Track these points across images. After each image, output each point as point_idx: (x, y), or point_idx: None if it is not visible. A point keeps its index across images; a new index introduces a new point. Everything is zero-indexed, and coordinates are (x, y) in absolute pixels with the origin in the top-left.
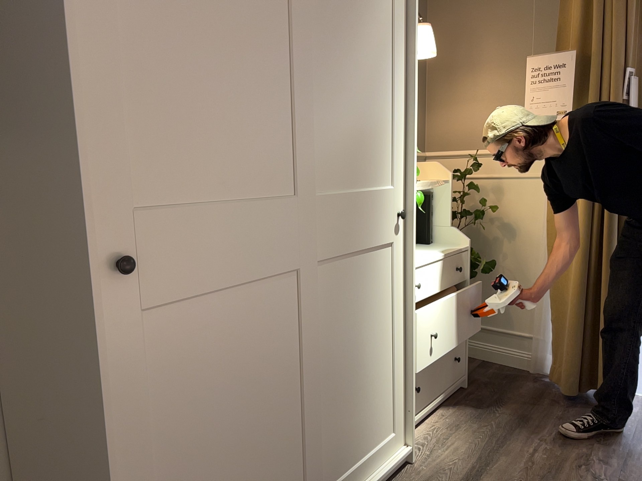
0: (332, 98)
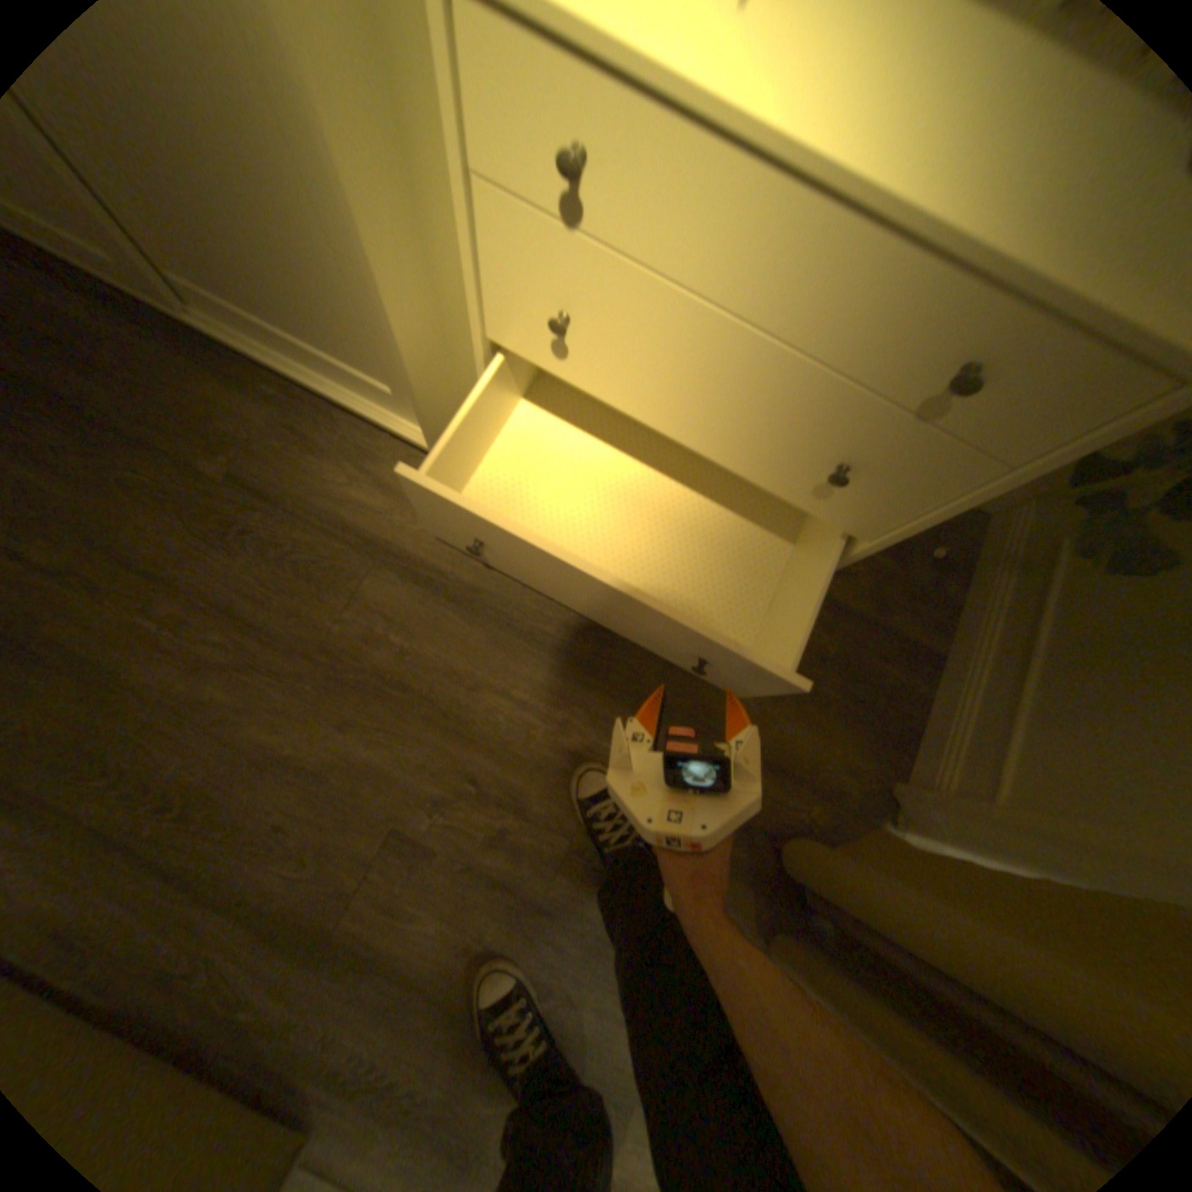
0: None
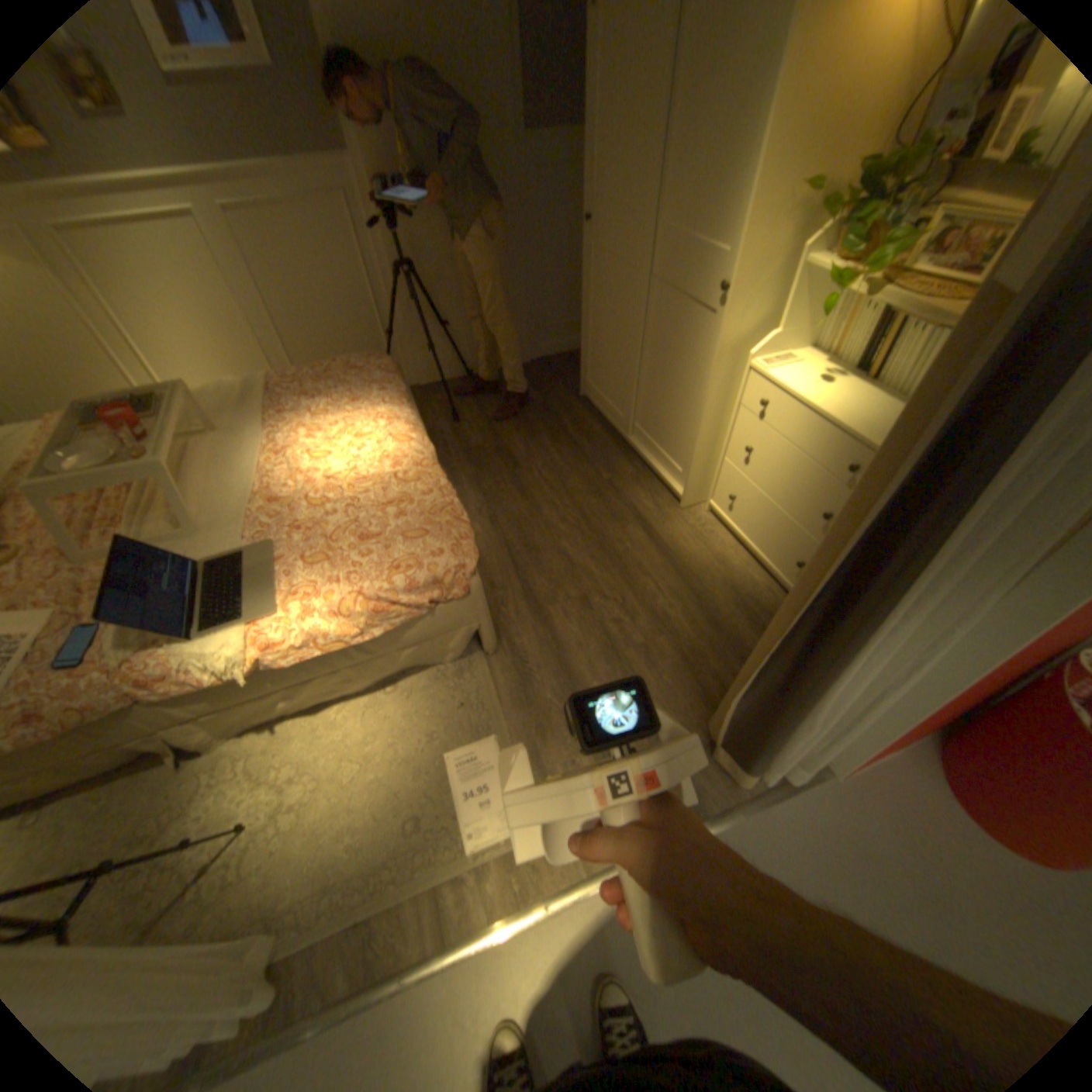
0: (690, 116)
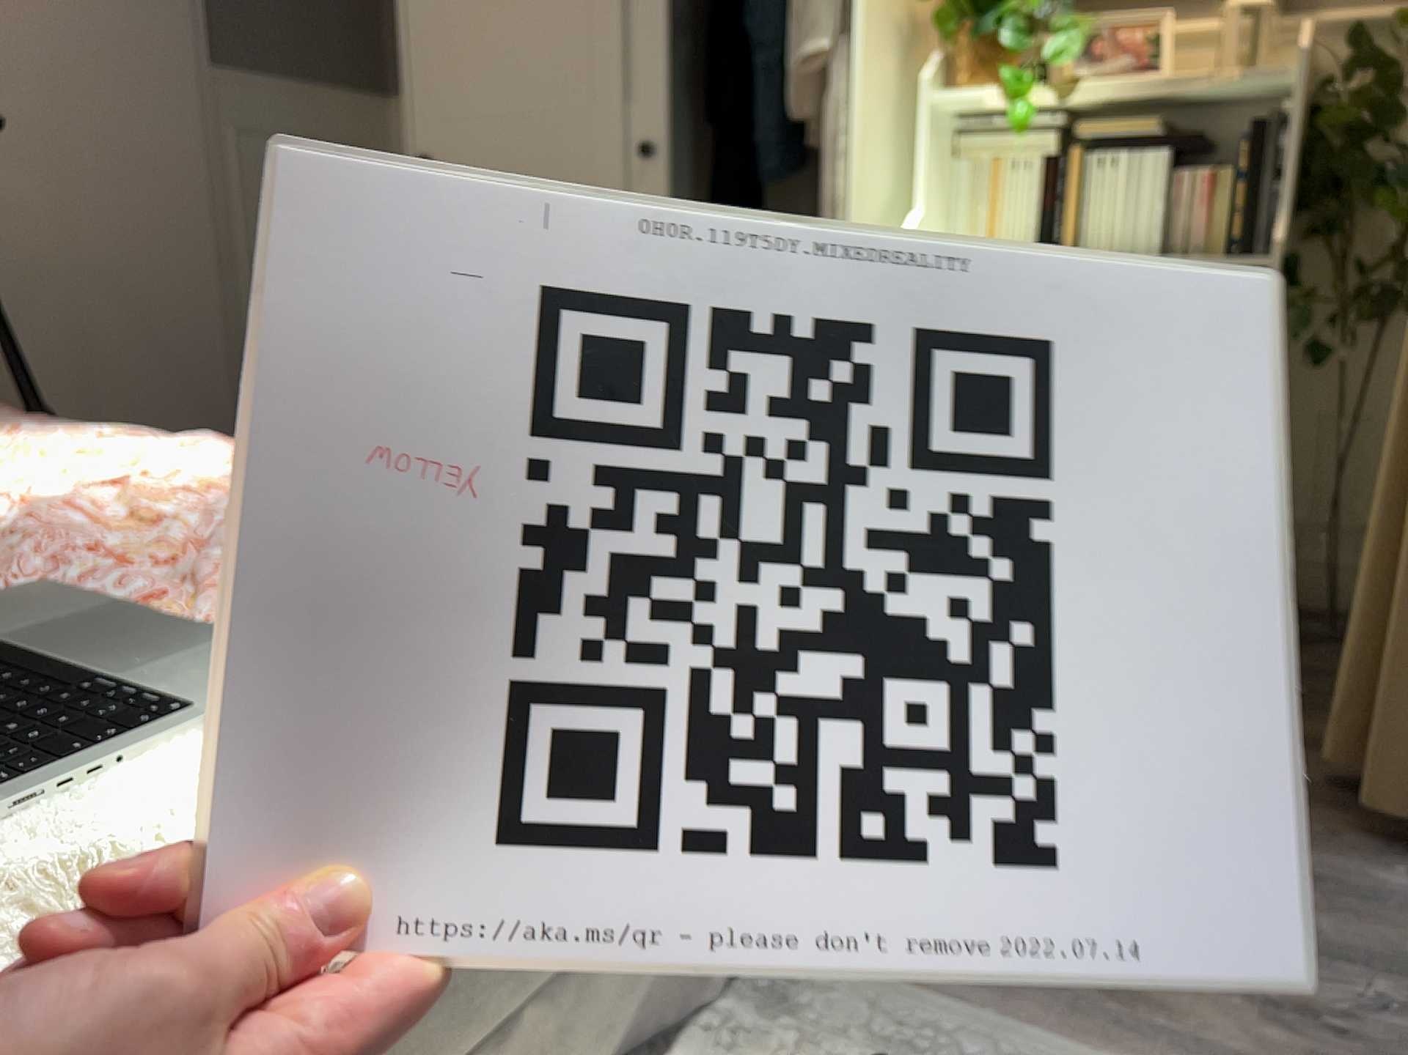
0: None
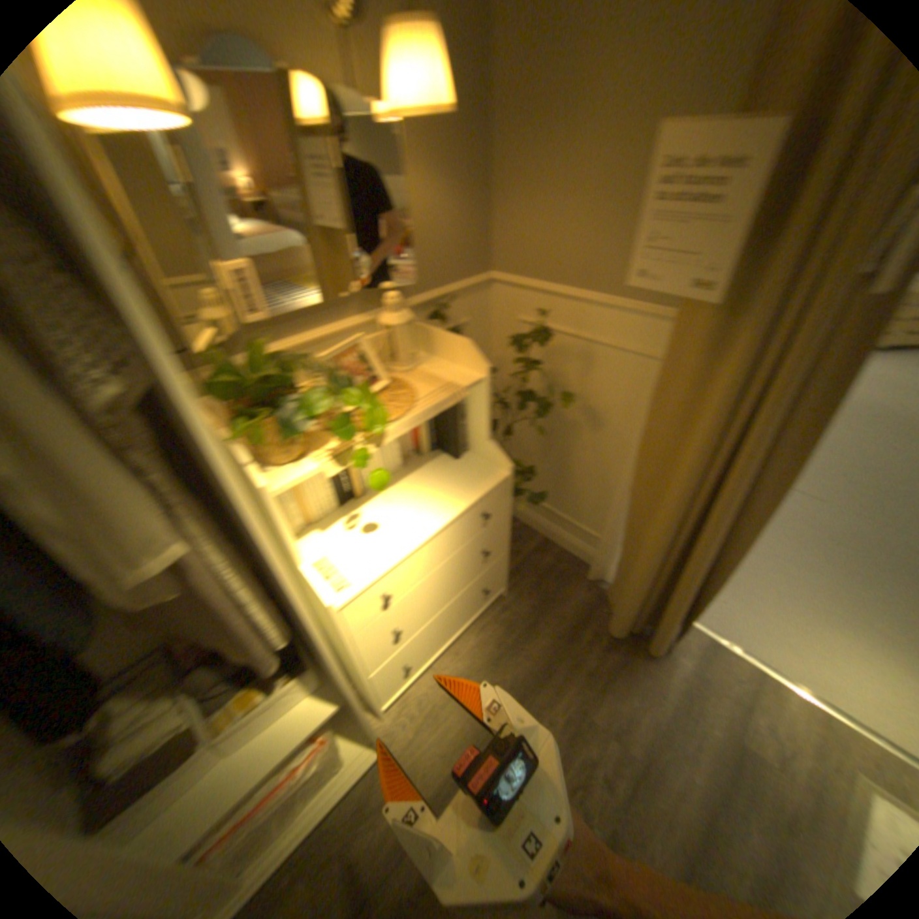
0: None
